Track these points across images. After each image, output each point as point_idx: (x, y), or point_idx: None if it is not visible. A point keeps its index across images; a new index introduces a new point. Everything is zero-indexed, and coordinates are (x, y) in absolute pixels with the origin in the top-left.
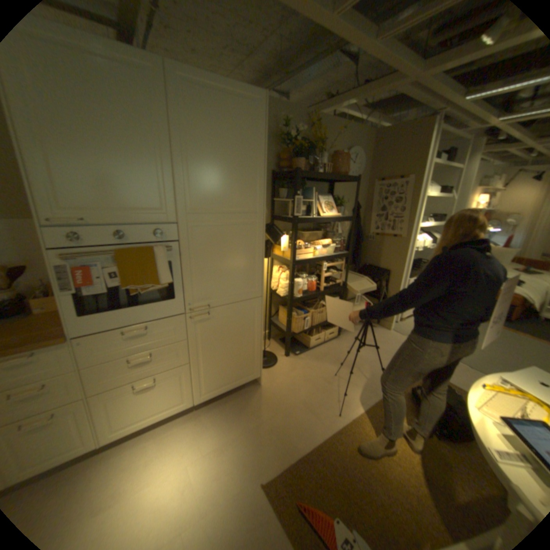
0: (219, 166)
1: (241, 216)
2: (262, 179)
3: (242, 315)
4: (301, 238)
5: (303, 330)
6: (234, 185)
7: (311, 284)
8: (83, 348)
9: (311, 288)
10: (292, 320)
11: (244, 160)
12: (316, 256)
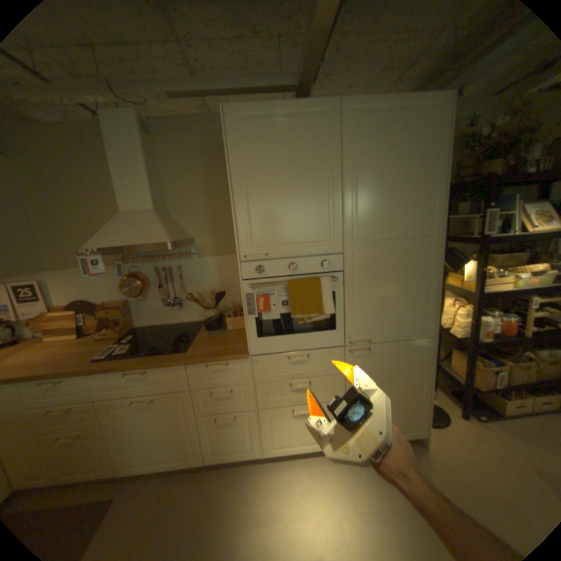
0: (391, 189)
1: (414, 241)
2: (444, 194)
3: (409, 357)
4: (493, 263)
5: (496, 390)
6: (408, 206)
7: (511, 326)
8: (260, 366)
9: (510, 332)
10: (477, 372)
11: (421, 177)
12: (520, 287)
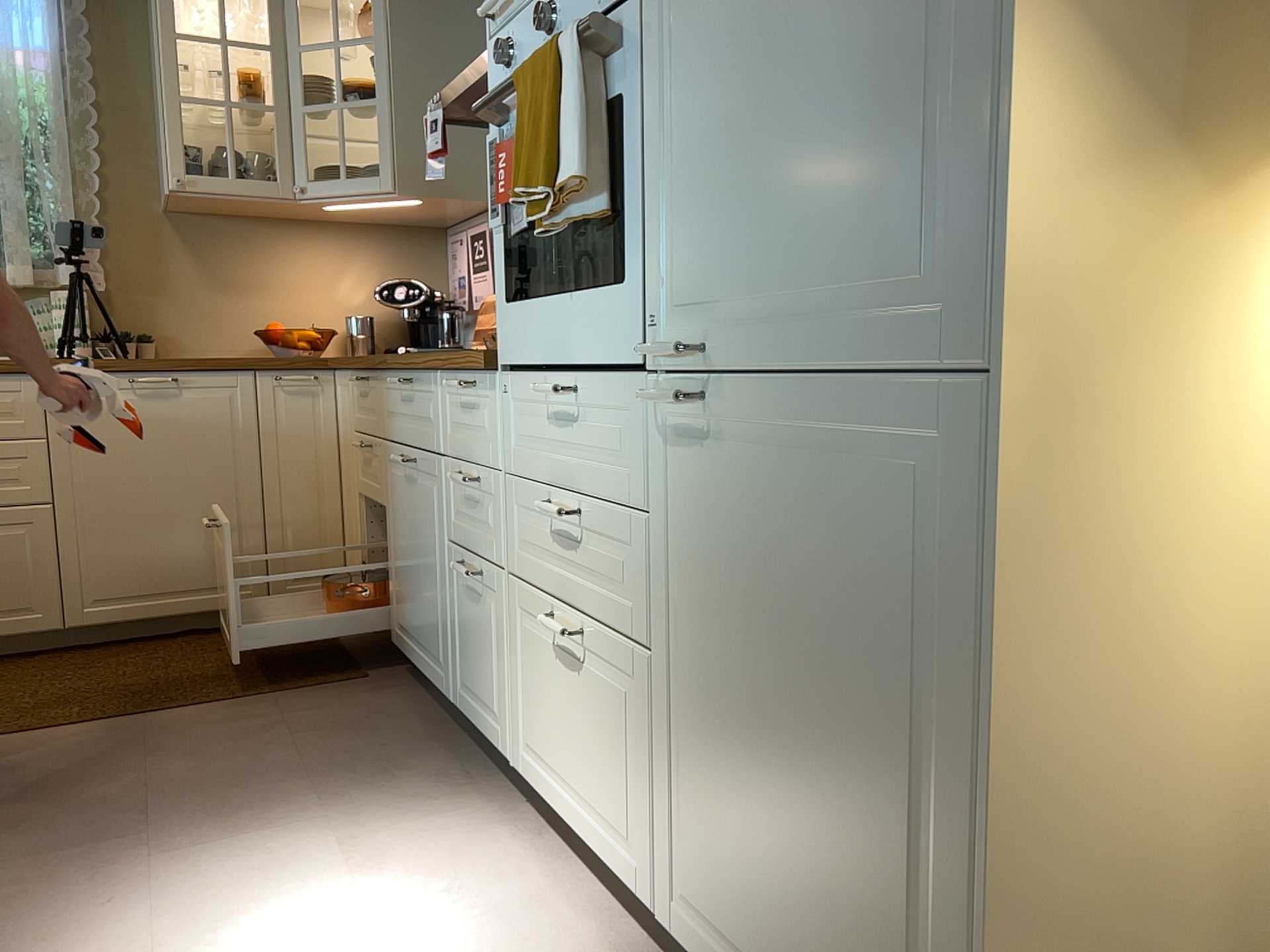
0: None
1: None
2: None
3: (871, 503)
4: None
5: None
6: None
7: None
8: (513, 408)
9: None
10: None
11: None
12: None
